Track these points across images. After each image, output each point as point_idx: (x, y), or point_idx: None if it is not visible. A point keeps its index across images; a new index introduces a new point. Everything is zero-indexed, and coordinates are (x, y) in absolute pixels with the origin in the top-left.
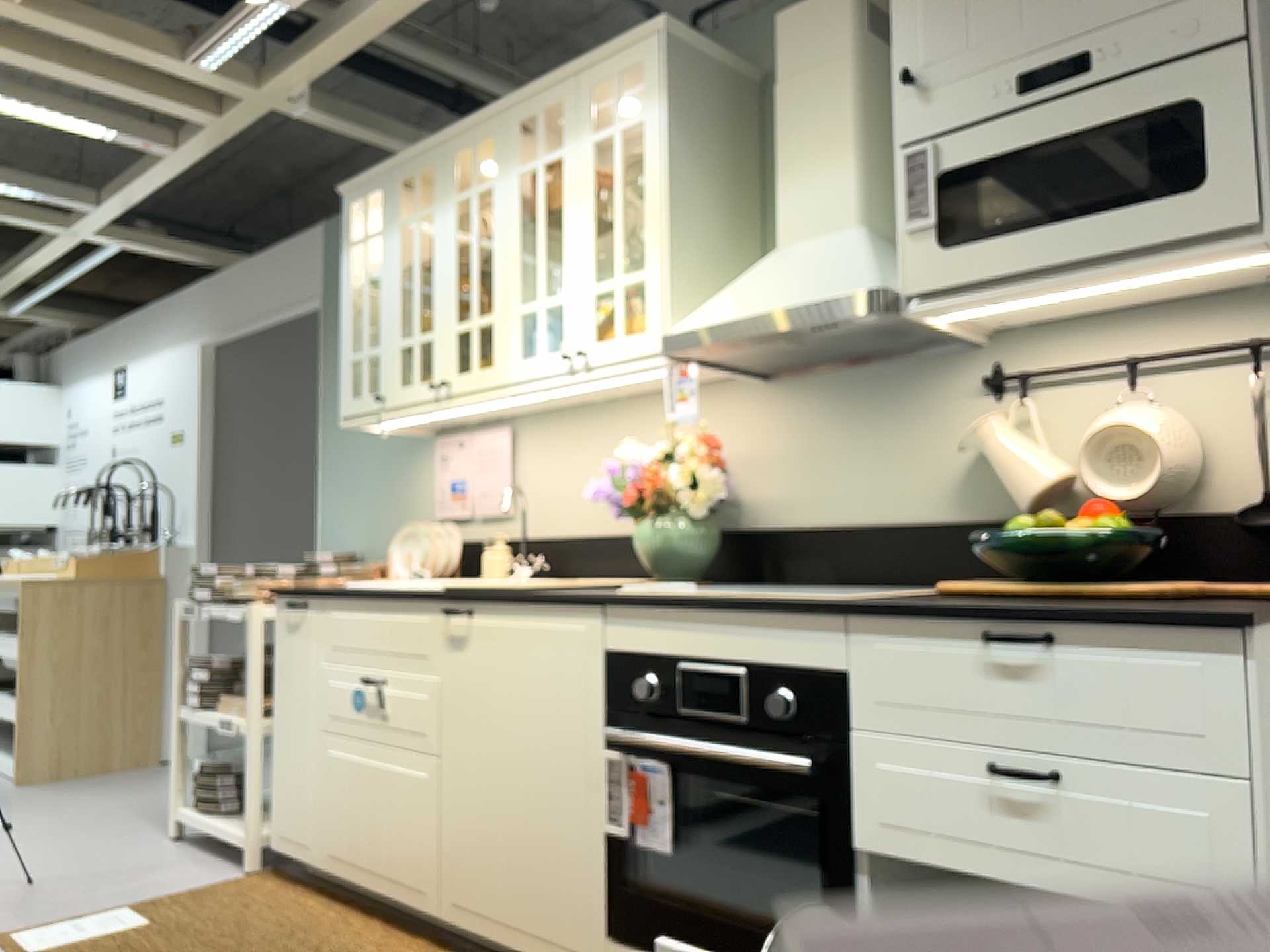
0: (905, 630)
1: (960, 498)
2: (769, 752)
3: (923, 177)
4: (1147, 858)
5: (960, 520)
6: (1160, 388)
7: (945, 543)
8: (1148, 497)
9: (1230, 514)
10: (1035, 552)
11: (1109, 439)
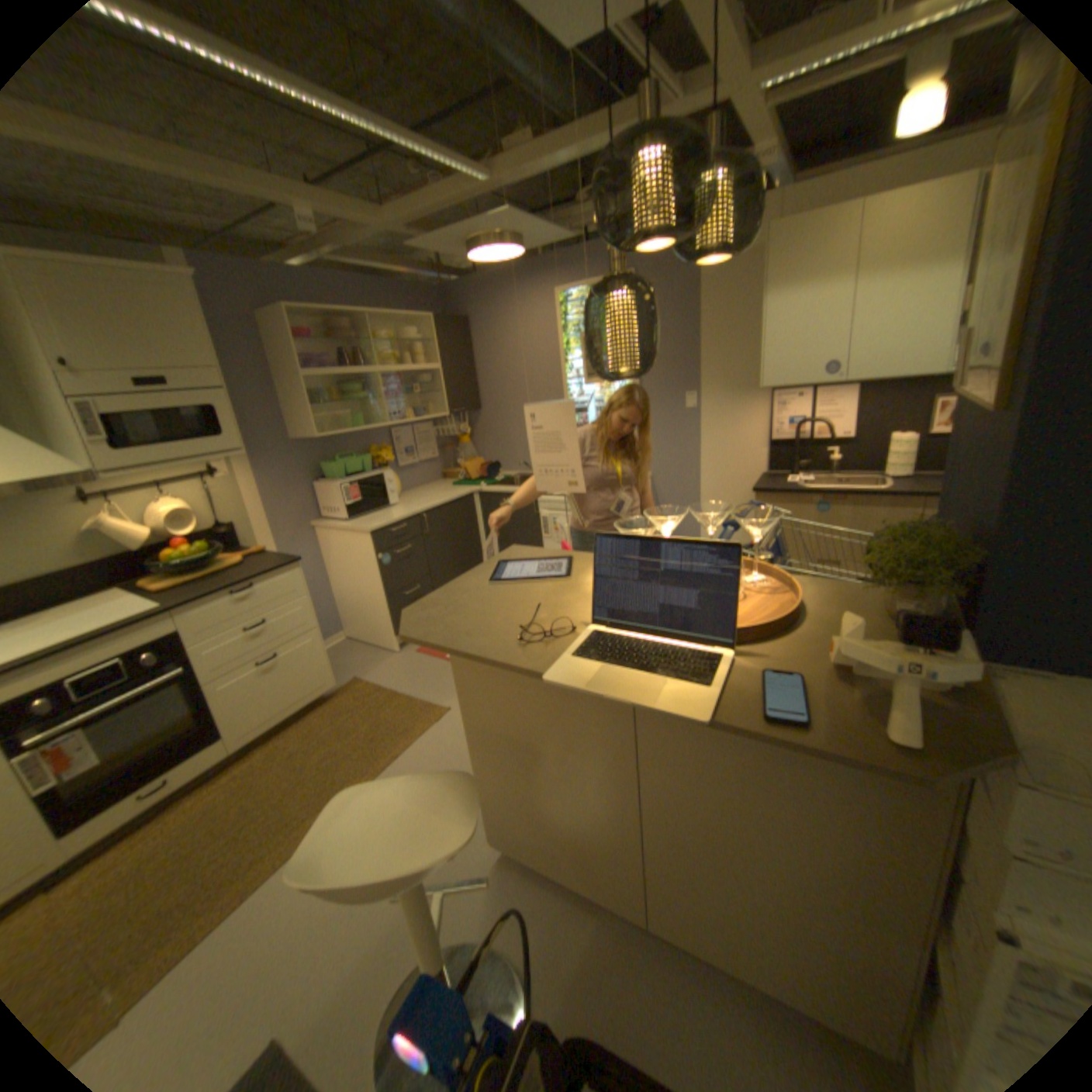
0: (198, 607)
1: (80, 555)
2: (143, 685)
3: (94, 418)
4: (290, 628)
5: (84, 564)
6: (166, 493)
7: (80, 578)
8: (184, 534)
9: (206, 533)
10: (185, 565)
11: (170, 517)
